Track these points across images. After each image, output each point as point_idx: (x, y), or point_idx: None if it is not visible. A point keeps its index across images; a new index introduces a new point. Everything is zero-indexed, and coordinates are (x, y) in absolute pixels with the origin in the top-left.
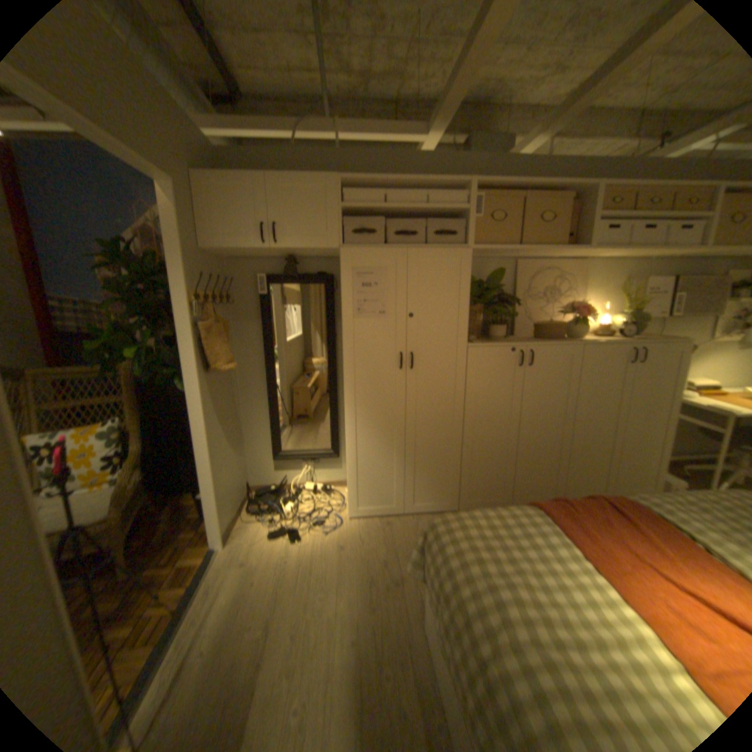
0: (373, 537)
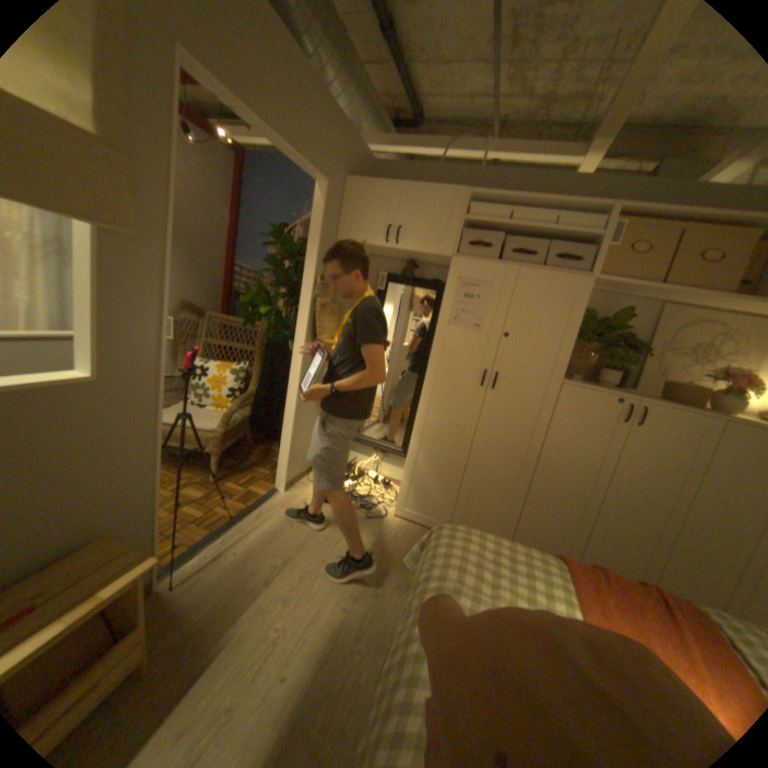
0: (408, 539)
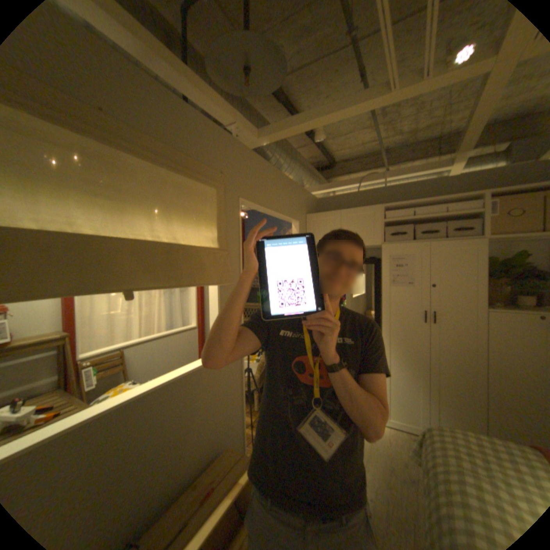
0: (400, 446)
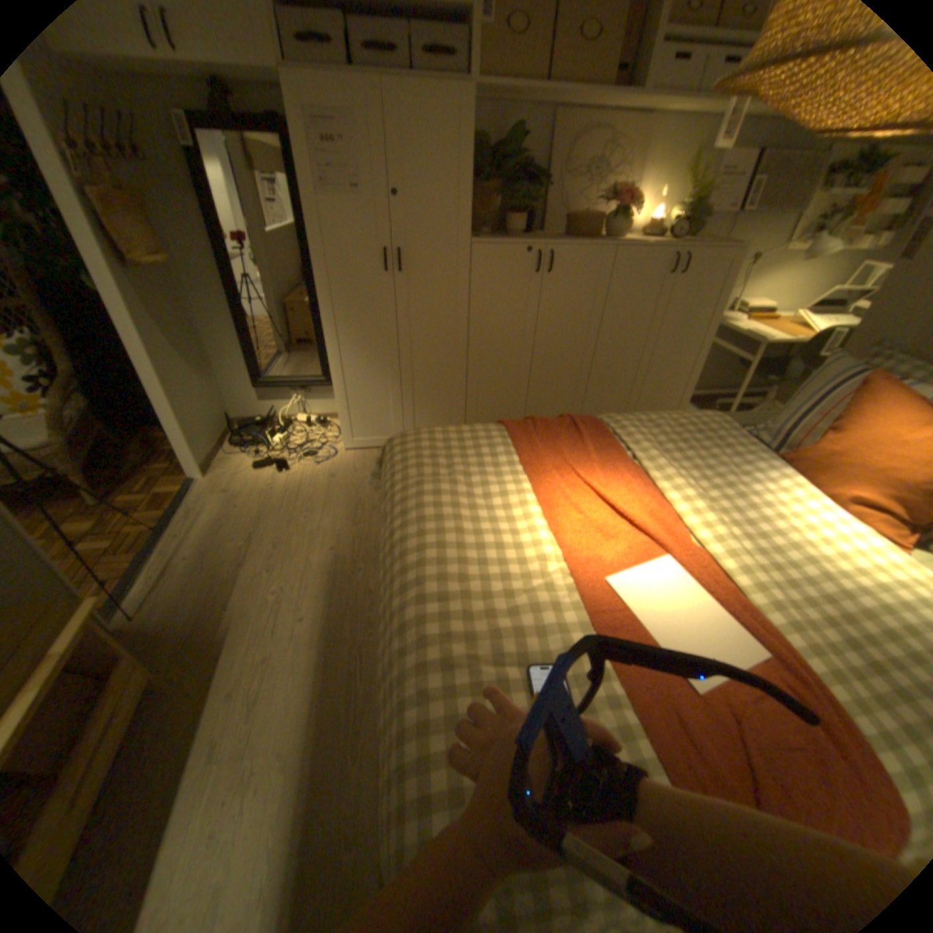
0: (368, 466)
